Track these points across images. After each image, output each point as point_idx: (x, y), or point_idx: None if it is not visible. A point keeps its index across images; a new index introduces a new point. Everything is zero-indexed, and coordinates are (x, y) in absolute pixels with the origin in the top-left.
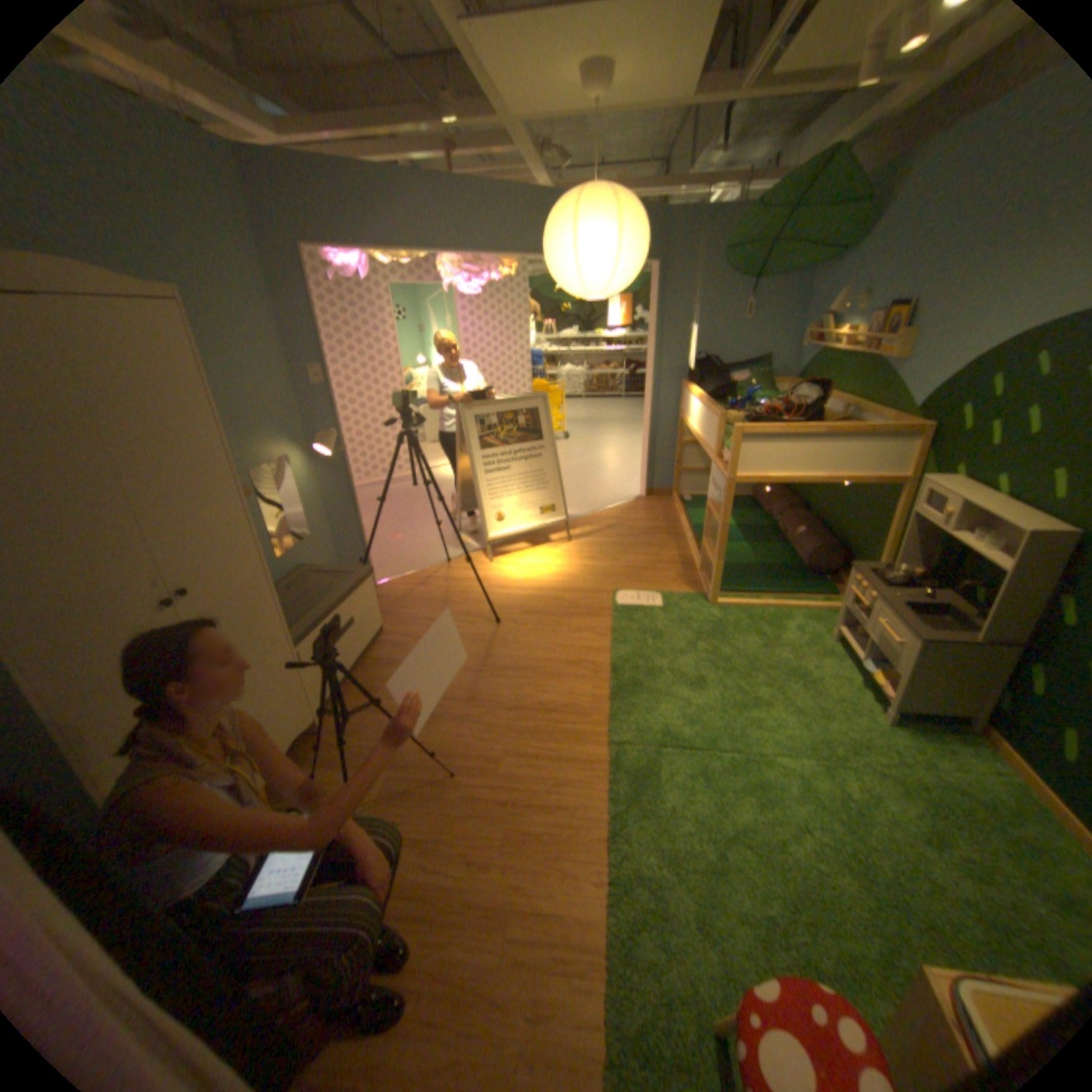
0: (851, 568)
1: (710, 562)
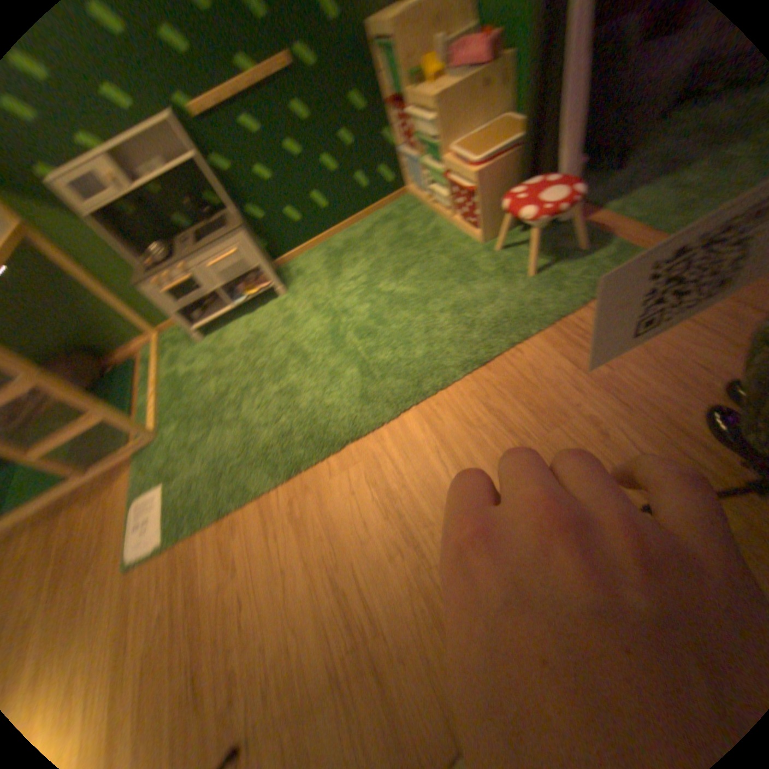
0: (92, 355)
1: (84, 430)
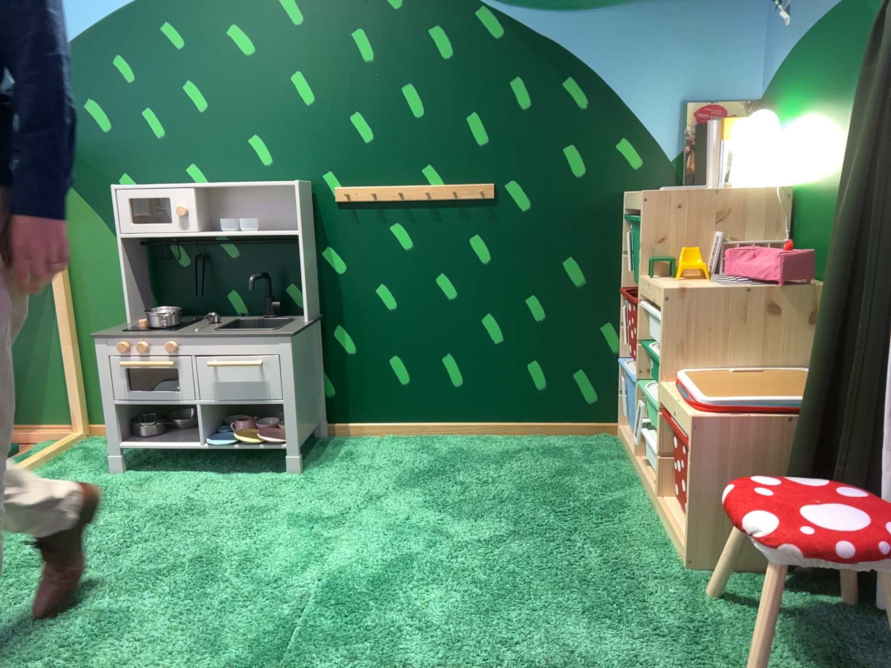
0: None
1: None
